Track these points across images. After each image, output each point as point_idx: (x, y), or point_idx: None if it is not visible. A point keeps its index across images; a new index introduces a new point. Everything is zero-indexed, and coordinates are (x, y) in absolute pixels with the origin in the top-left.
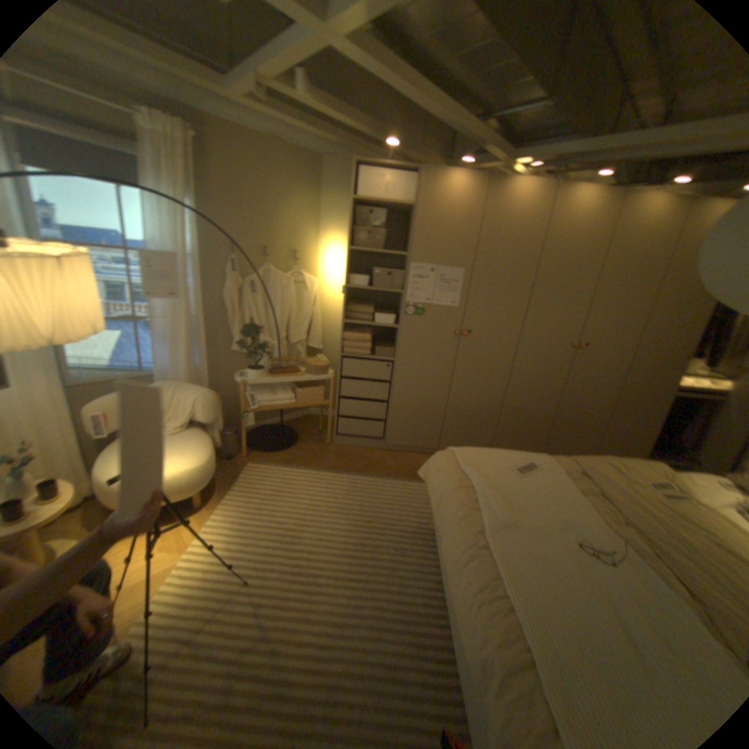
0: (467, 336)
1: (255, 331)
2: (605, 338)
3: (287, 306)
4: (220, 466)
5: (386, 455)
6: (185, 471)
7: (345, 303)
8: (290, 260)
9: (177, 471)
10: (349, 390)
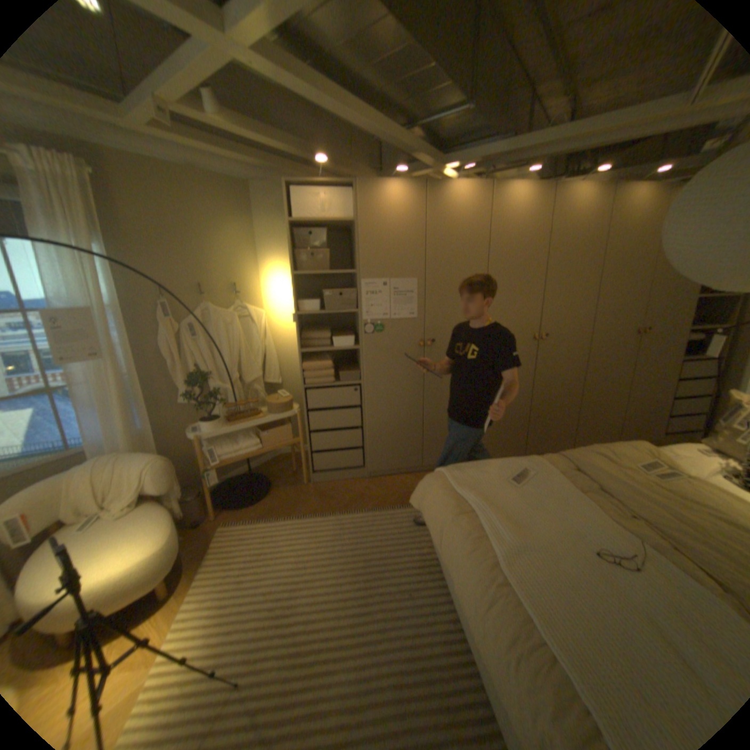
0: (431, 346)
1: (203, 378)
2: (563, 326)
3: (236, 344)
4: (185, 538)
5: (370, 484)
6: (139, 562)
7: (299, 331)
8: (231, 294)
9: (130, 564)
10: (319, 423)
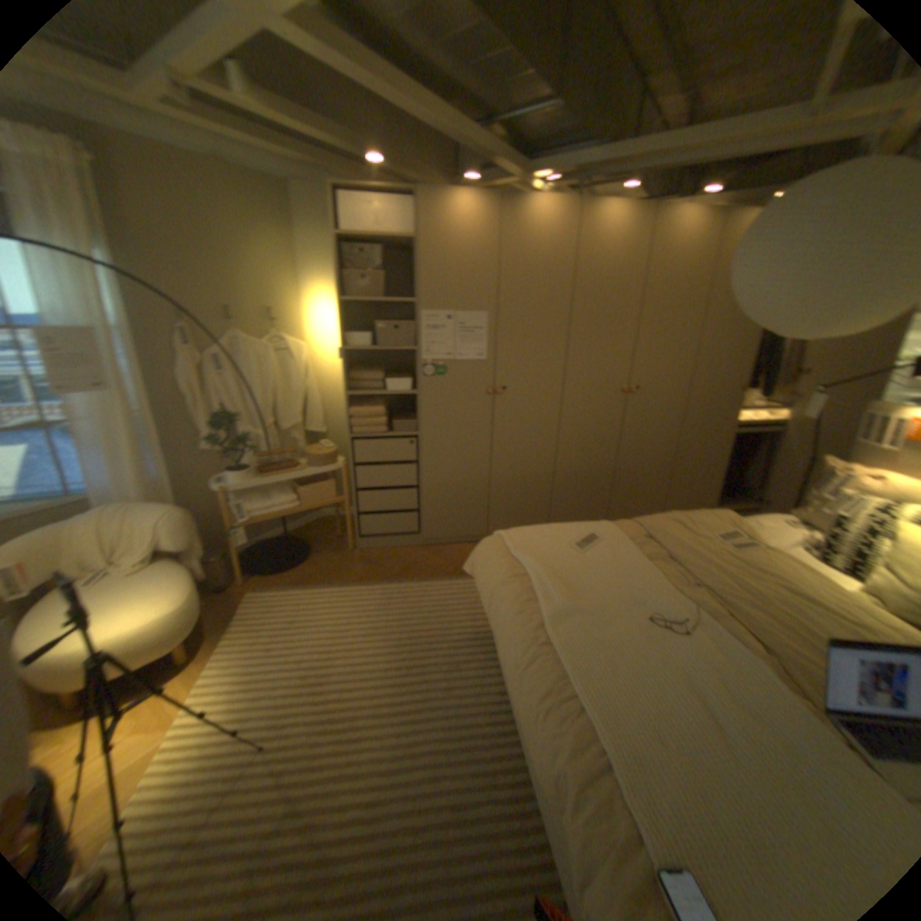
0: (501, 394)
1: (228, 421)
2: (655, 378)
3: (269, 382)
4: (207, 604)
5: (425, 553)
6: (153, 622)
7: (345, 370)
8: (263, 321)
9: (142, 623)
10: (366, 480)
